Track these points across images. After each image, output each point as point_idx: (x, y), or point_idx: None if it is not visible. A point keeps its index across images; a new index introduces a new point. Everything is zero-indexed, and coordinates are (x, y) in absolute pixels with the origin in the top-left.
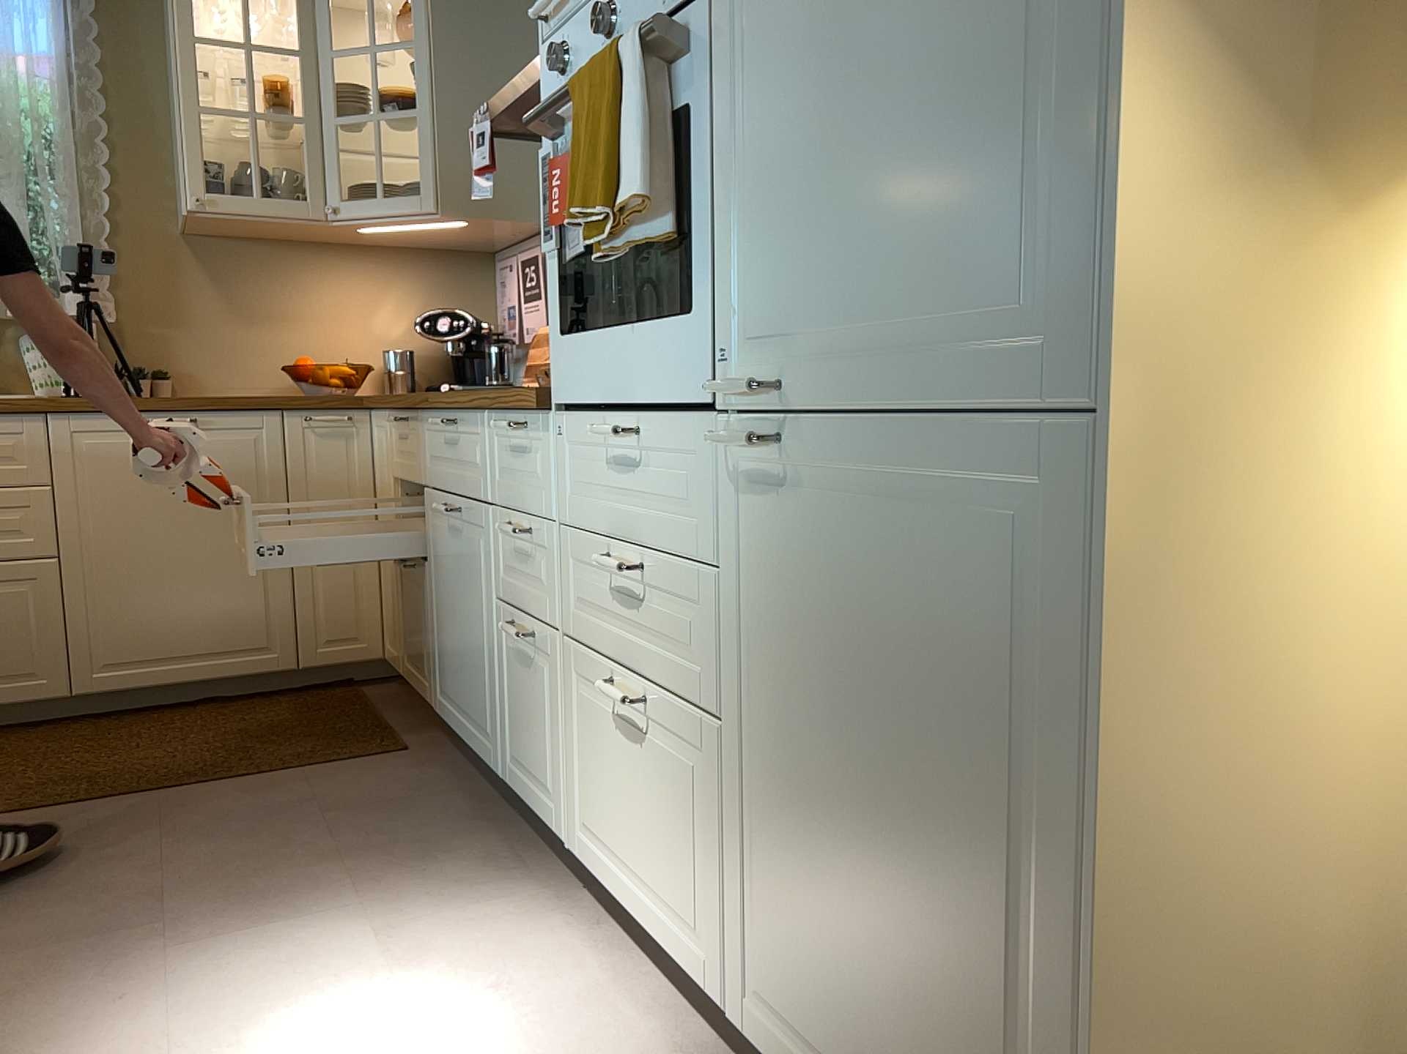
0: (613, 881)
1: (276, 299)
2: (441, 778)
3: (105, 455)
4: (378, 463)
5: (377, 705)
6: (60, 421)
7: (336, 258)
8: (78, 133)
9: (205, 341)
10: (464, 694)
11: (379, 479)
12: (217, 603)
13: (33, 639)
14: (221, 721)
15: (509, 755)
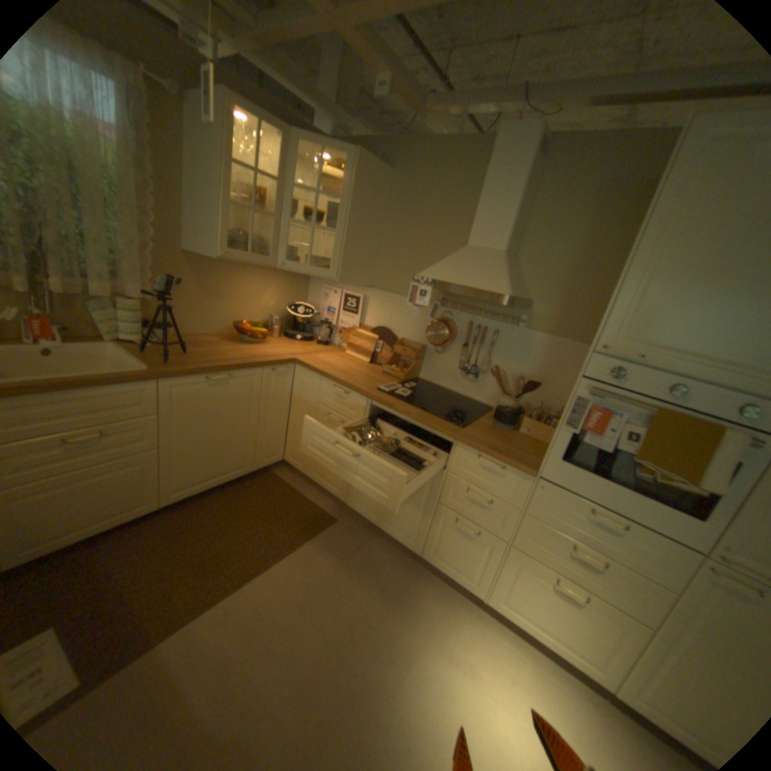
0: (525, 626)
1: (223, 289)
2: (367, 541)
3: (186, 398)
4: (299, 390)
5: (291, 486)
6: (165, 383)
7: (251, 271)
8: (128, 184)
9: (188, 308)
10: (388, 516)
11: (298, 396)
12: (227, 455)
13: (144, 490)
14: (234, 507)
15: (431, 553)
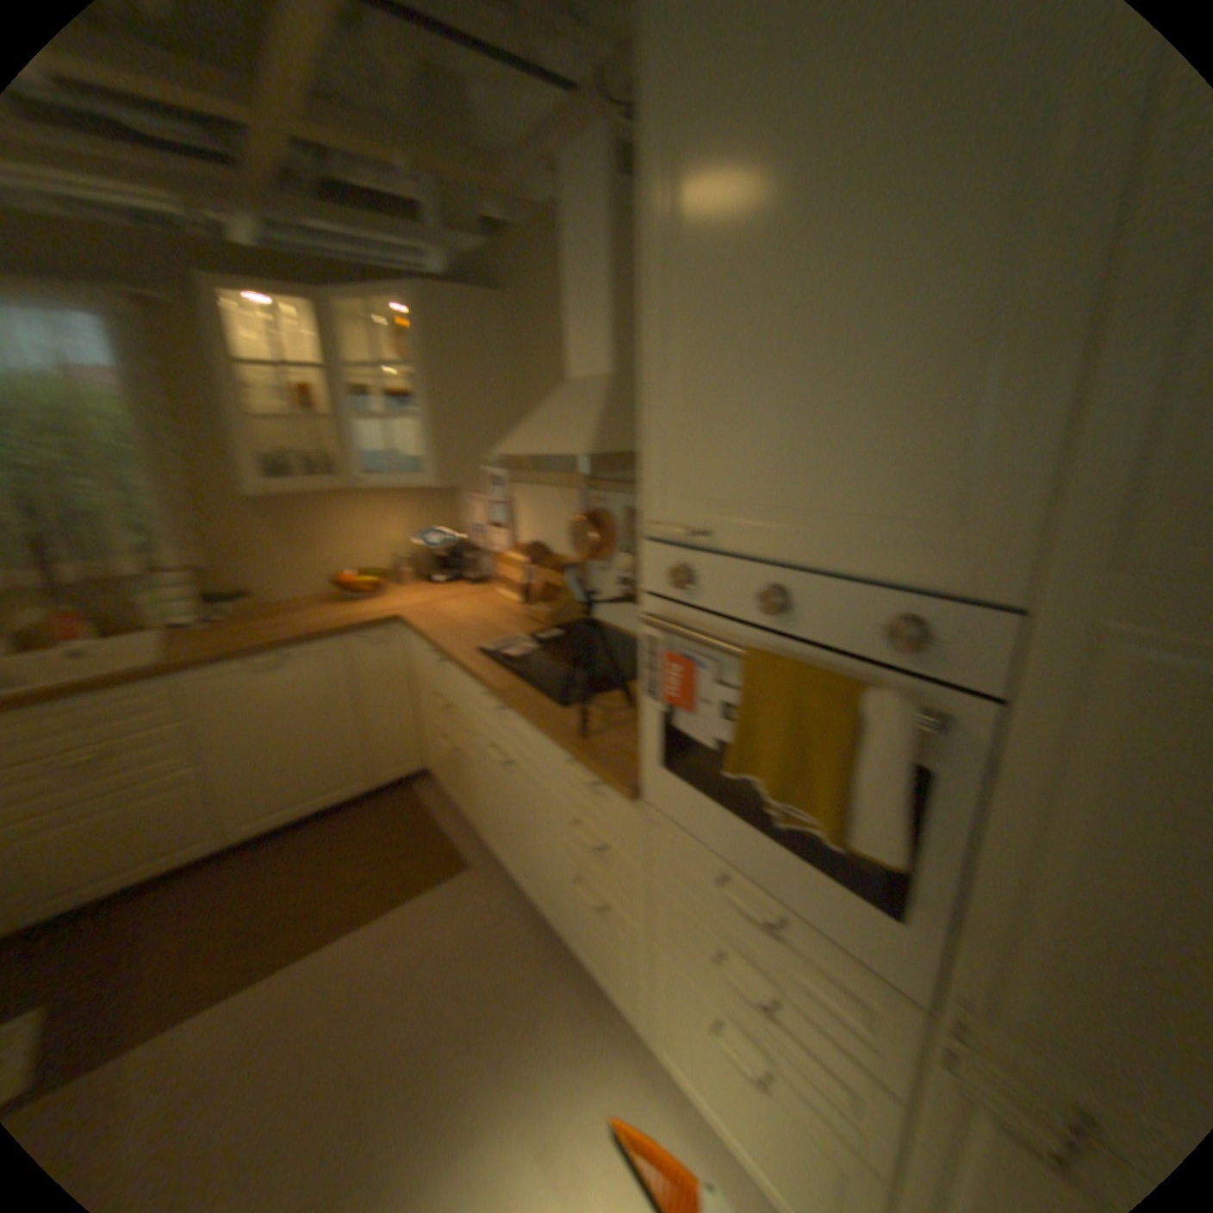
0: (696, 1107)
1: (306, 528)
2: (496, 904)
3: (209, 692)
4: (406, 659)
5: (423, 808)
6: (168, 677)
7: (345, 494)
8: (130, 424)
9: (258, 564)
10: (513, 863)
11: (407, 669)
12: (306, 766)
13: (177, 823)
14: (323, 844)
15: (565, 934)
